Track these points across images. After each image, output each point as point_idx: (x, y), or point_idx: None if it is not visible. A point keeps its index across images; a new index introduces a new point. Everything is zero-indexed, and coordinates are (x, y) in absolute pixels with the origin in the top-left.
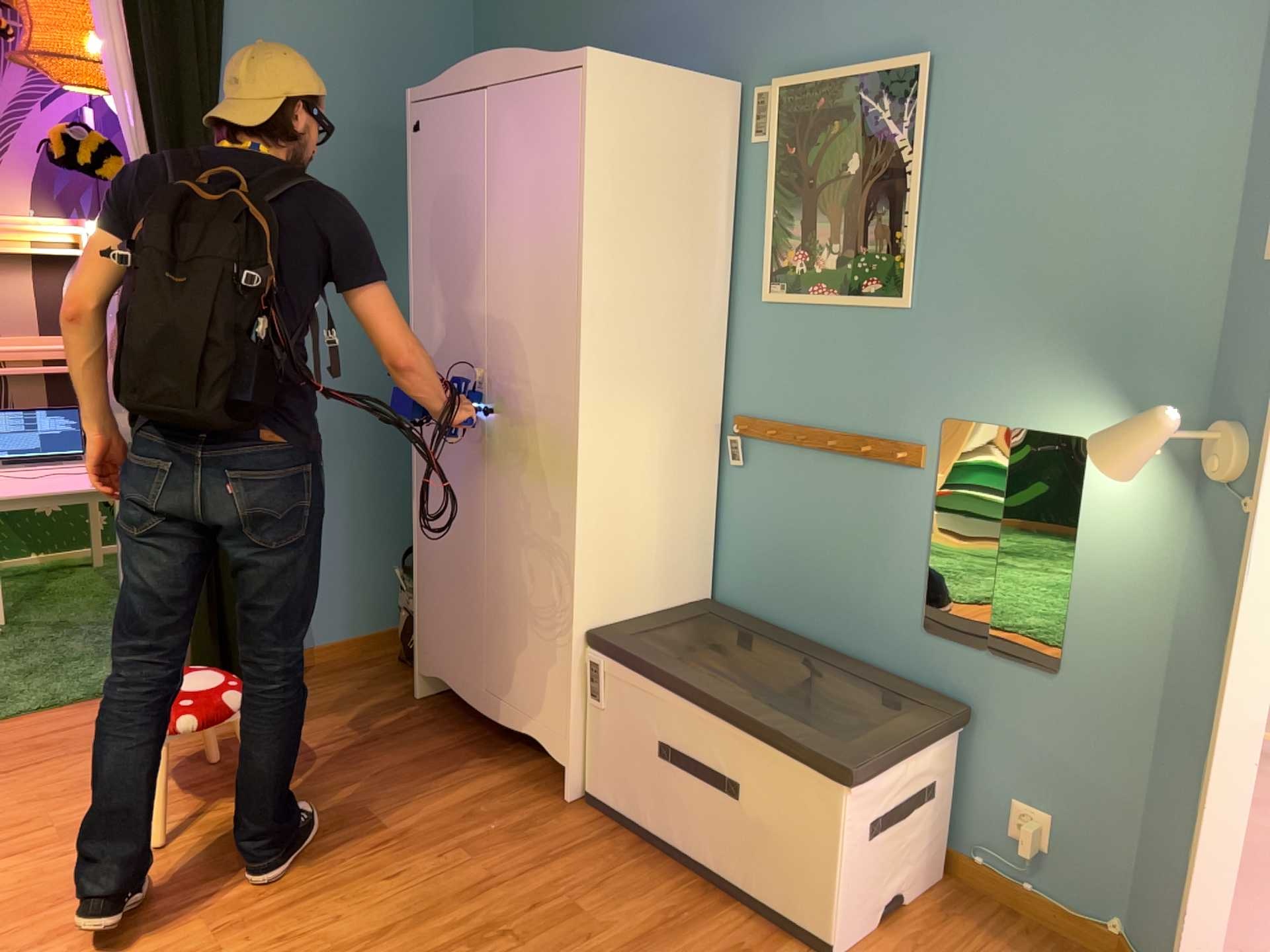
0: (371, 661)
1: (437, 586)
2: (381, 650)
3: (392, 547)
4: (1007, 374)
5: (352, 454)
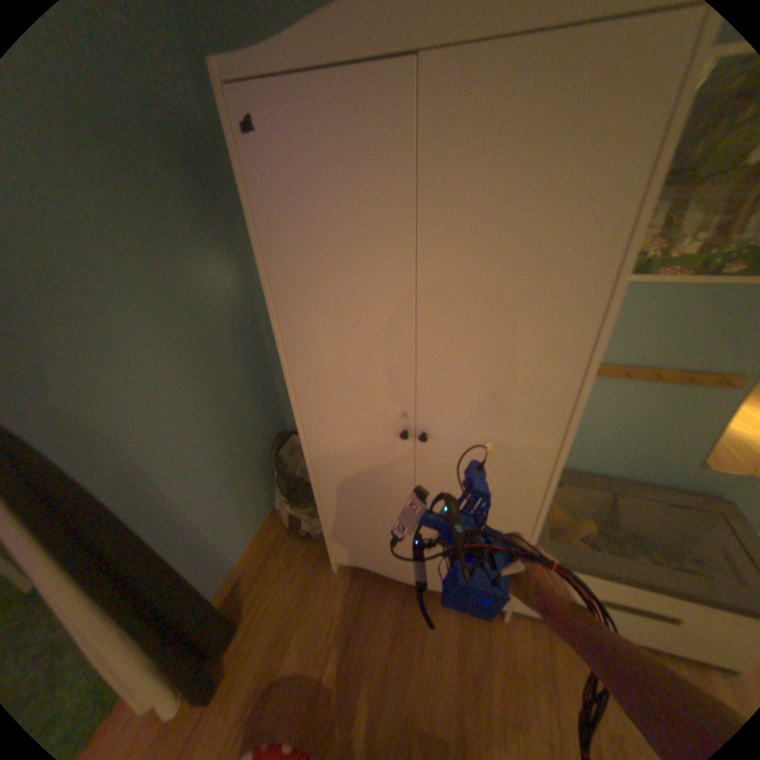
0: (276, 548)
1: (354, 527)
2: (272, 532)
3: (255, 474)
4: None
5: (213, 443)
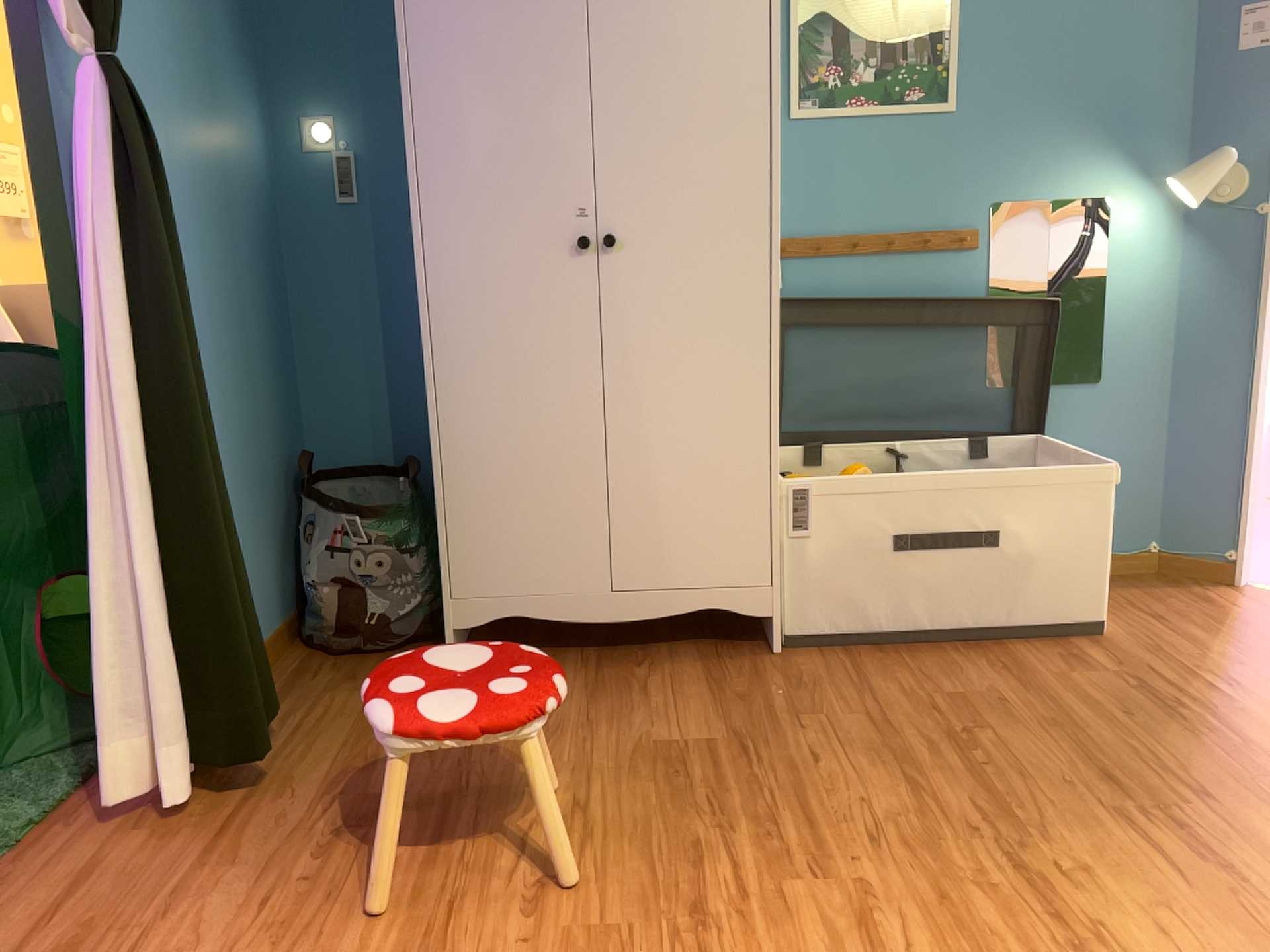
0: (308, 666)
1: (496, 498)
2: (291, 655)
3: (267, 510)
4: (1044, 158)
5: (225, 378)
